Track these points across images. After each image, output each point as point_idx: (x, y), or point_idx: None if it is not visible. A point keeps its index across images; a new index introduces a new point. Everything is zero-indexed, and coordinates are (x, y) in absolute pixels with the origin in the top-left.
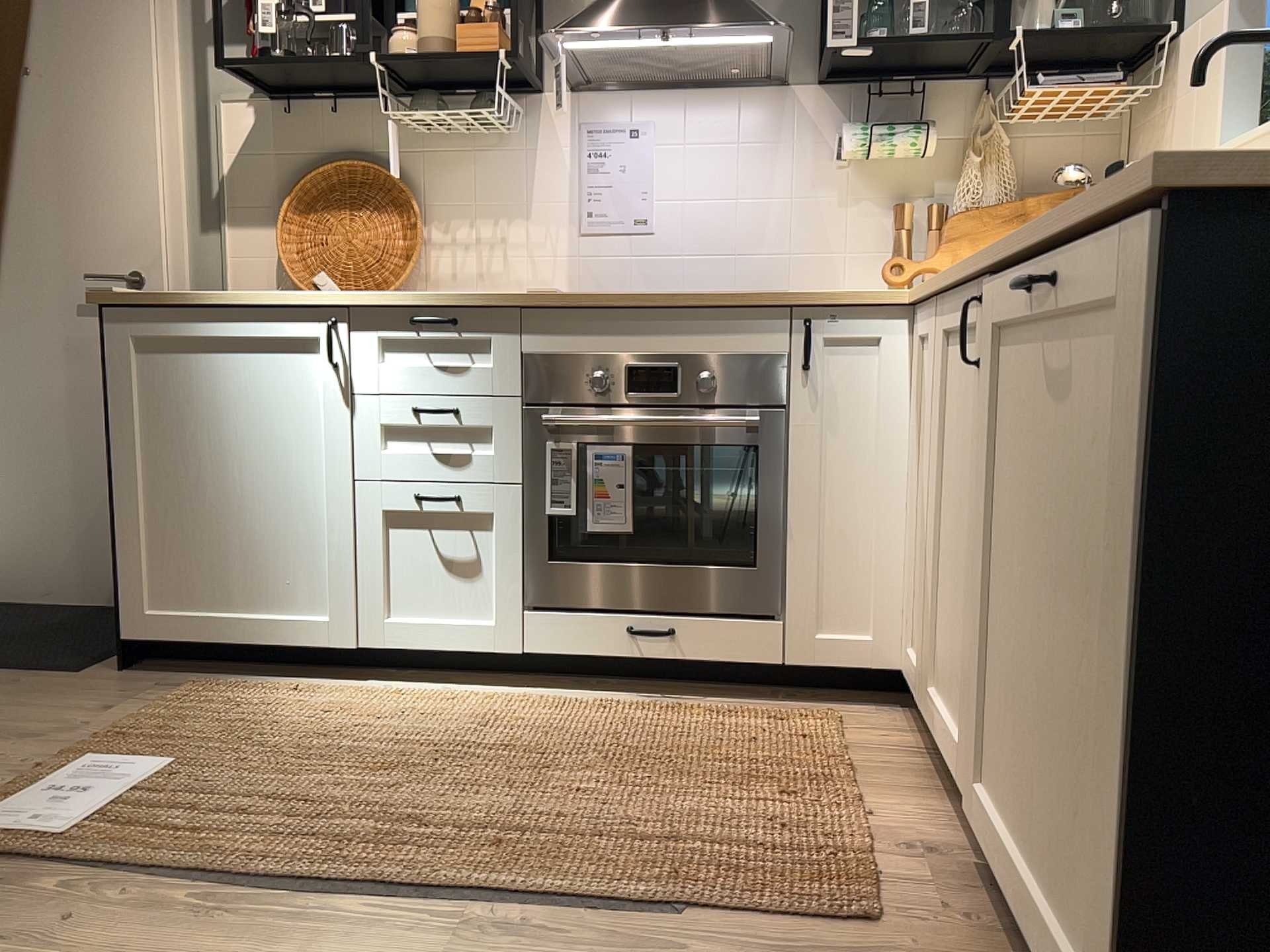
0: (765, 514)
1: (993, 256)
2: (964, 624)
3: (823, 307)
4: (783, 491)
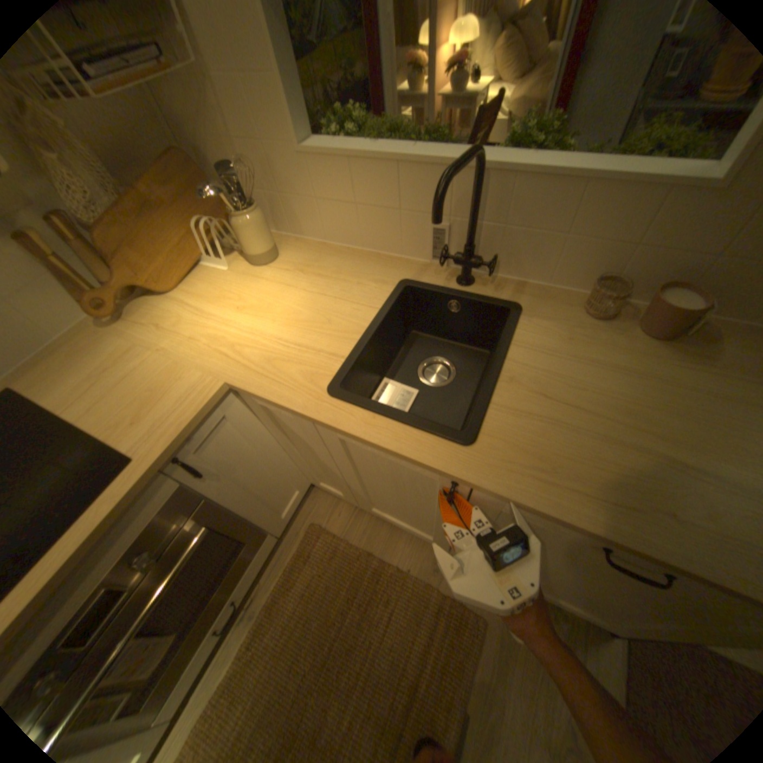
0: (229, 530)
1: (485, 486)
2: (411, 515)
3: (177, 444)
4: (222, 511)
